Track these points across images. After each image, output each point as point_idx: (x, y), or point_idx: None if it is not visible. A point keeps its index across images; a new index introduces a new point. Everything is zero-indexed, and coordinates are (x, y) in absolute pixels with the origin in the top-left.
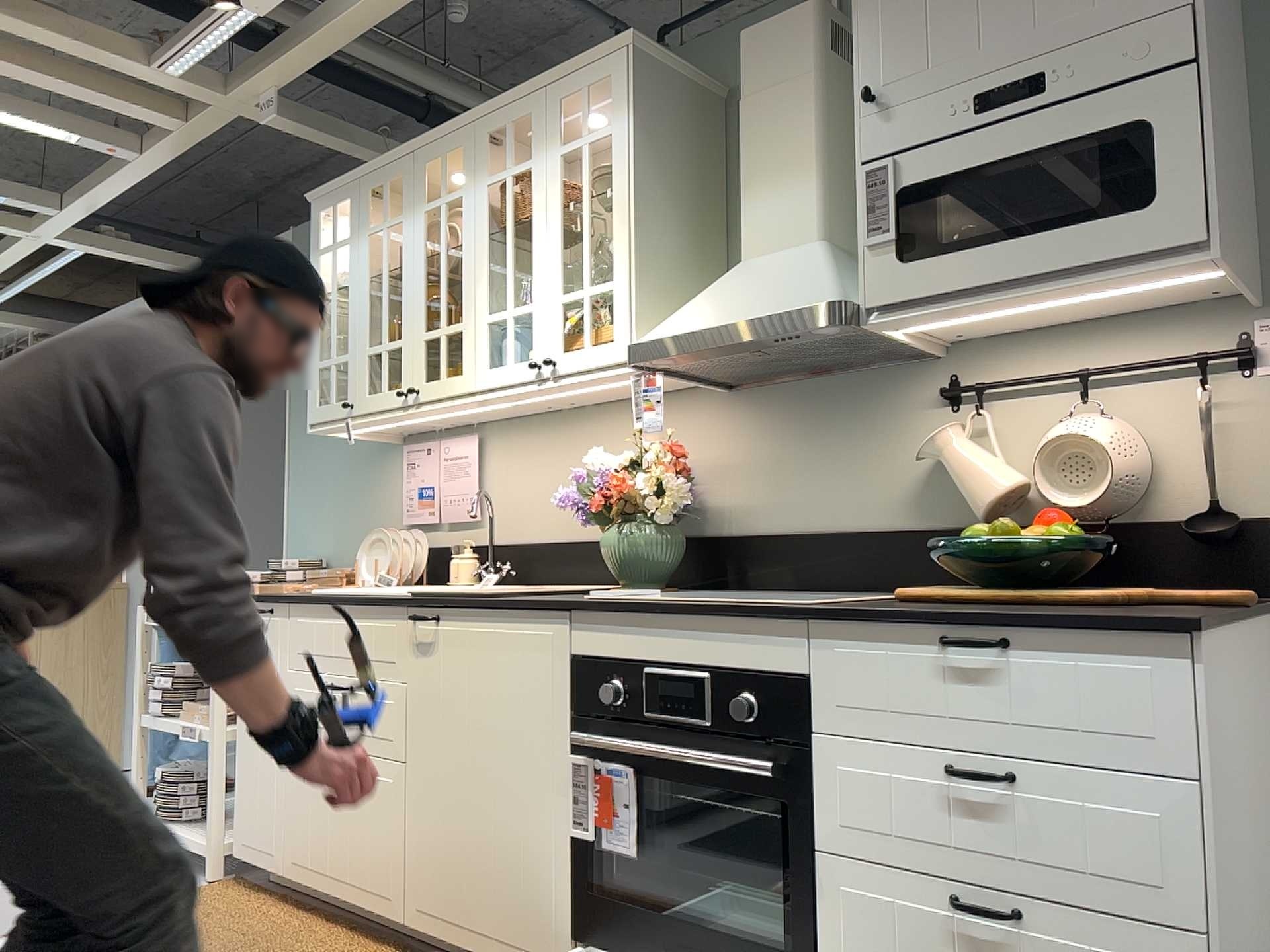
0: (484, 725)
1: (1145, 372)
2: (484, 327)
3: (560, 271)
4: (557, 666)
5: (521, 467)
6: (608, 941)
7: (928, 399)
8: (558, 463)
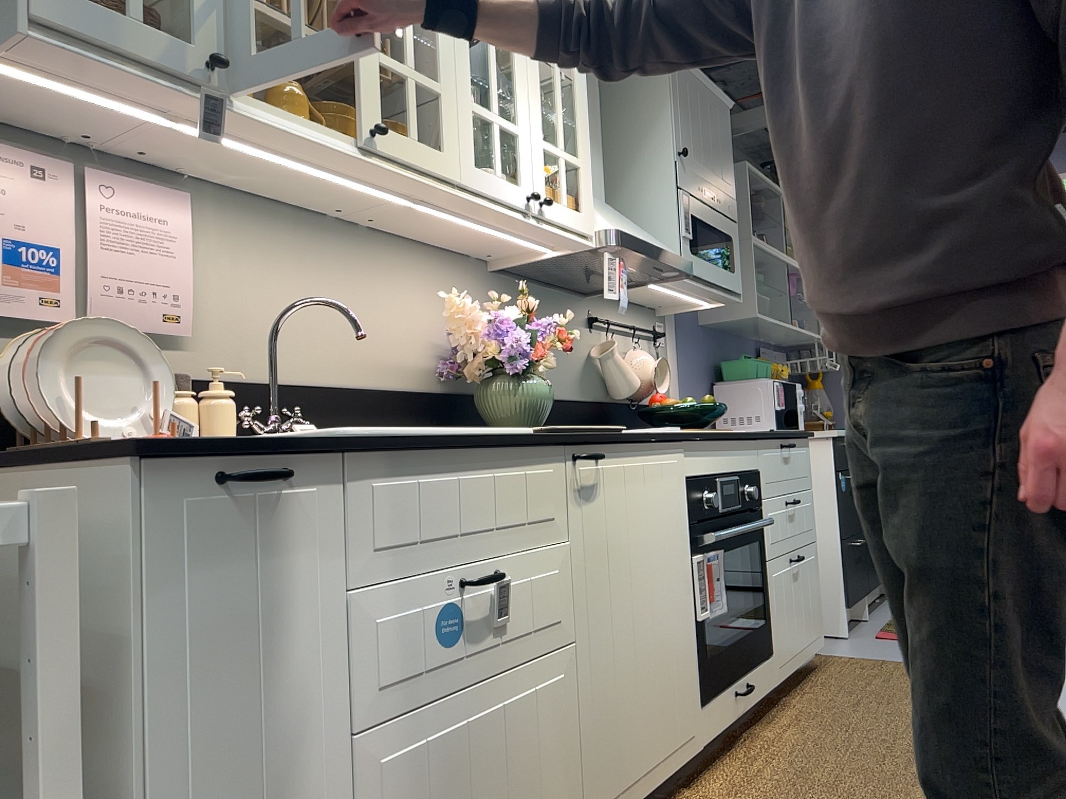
0: (644, 557)
1: (640, 334)
2: (470, 114)
3: (542, 117)
4: (683, 487)
5: (266, 273)
6: (716, 685)
7: (584, 321)
8: (327, 285)
